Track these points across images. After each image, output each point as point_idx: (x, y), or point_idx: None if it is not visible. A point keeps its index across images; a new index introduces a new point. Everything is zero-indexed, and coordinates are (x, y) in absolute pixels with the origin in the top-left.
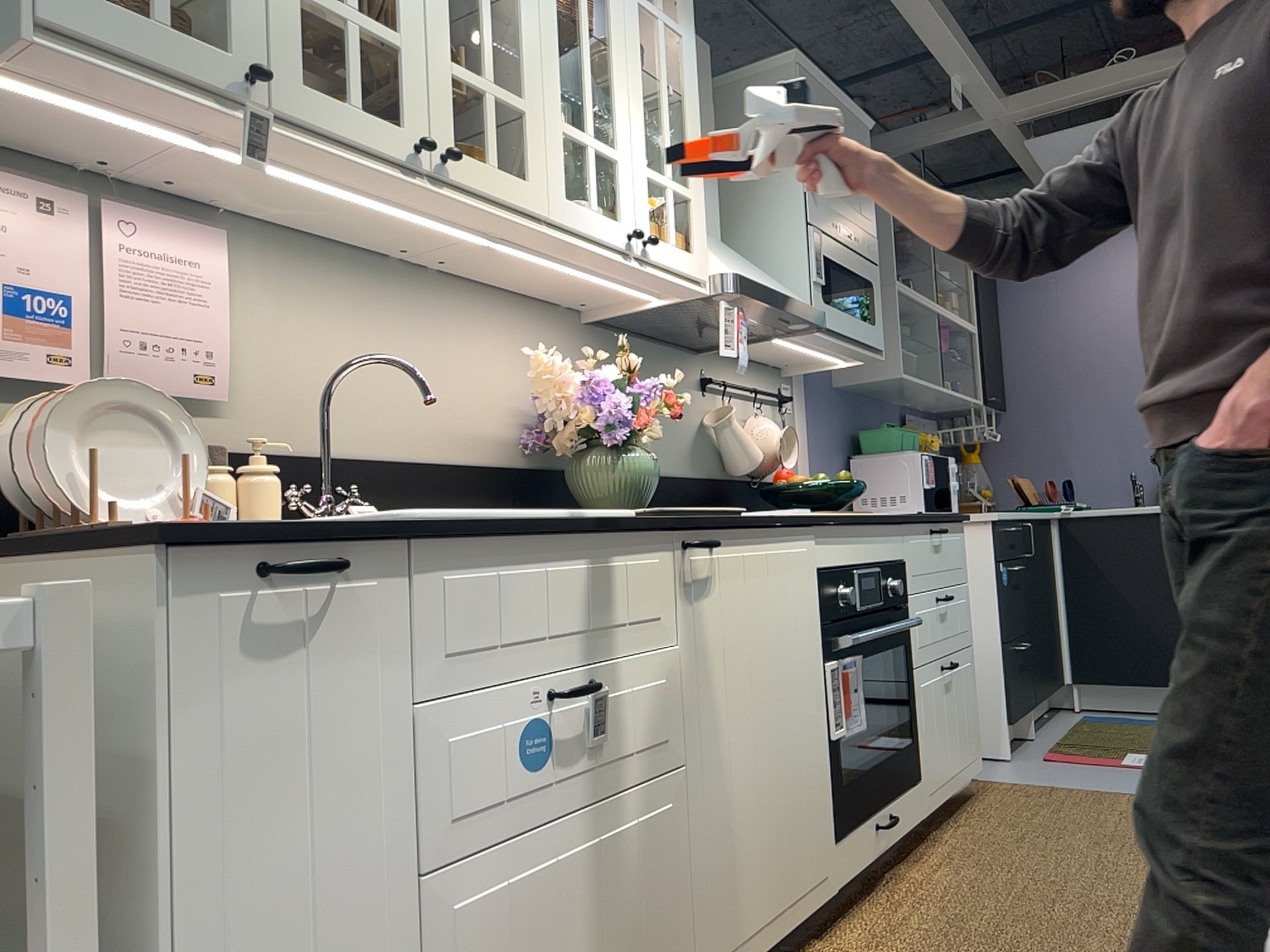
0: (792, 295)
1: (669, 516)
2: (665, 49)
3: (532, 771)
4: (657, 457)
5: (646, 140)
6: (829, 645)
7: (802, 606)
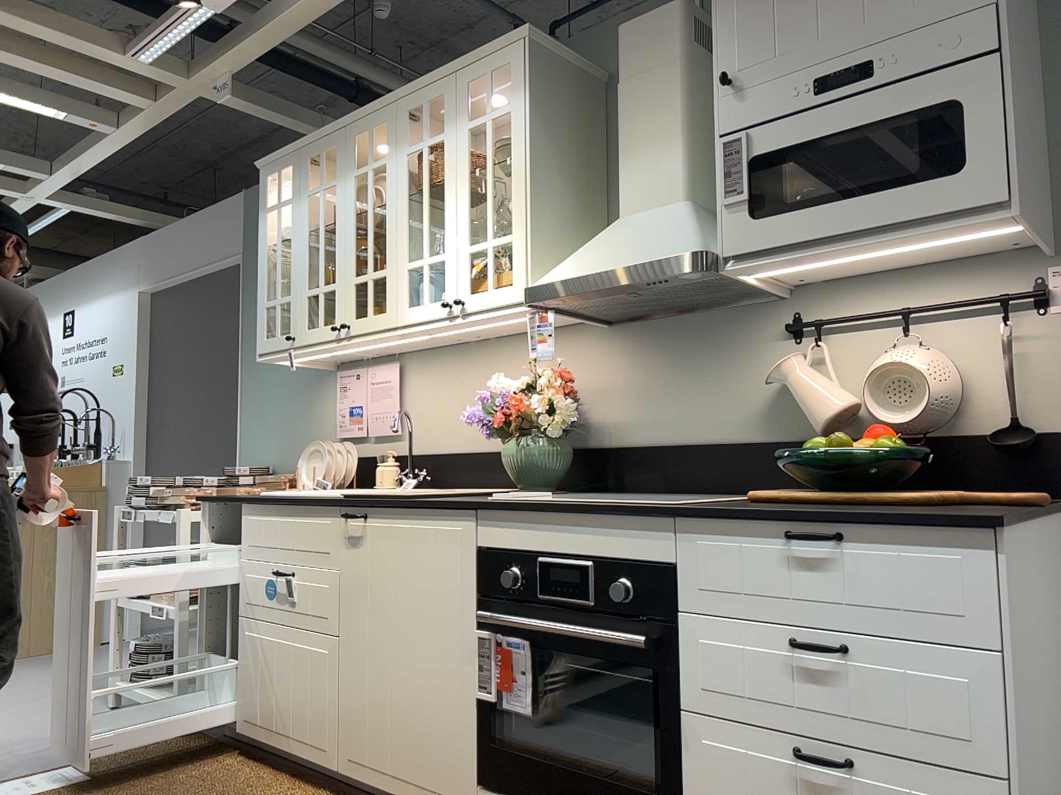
0: (650, 253)
1: (353, 497)
2: (490, 140)
3: (270, 599)
4: (699, 426)
5: (468, 226)
6: (485, 616)
7: (447, 573)
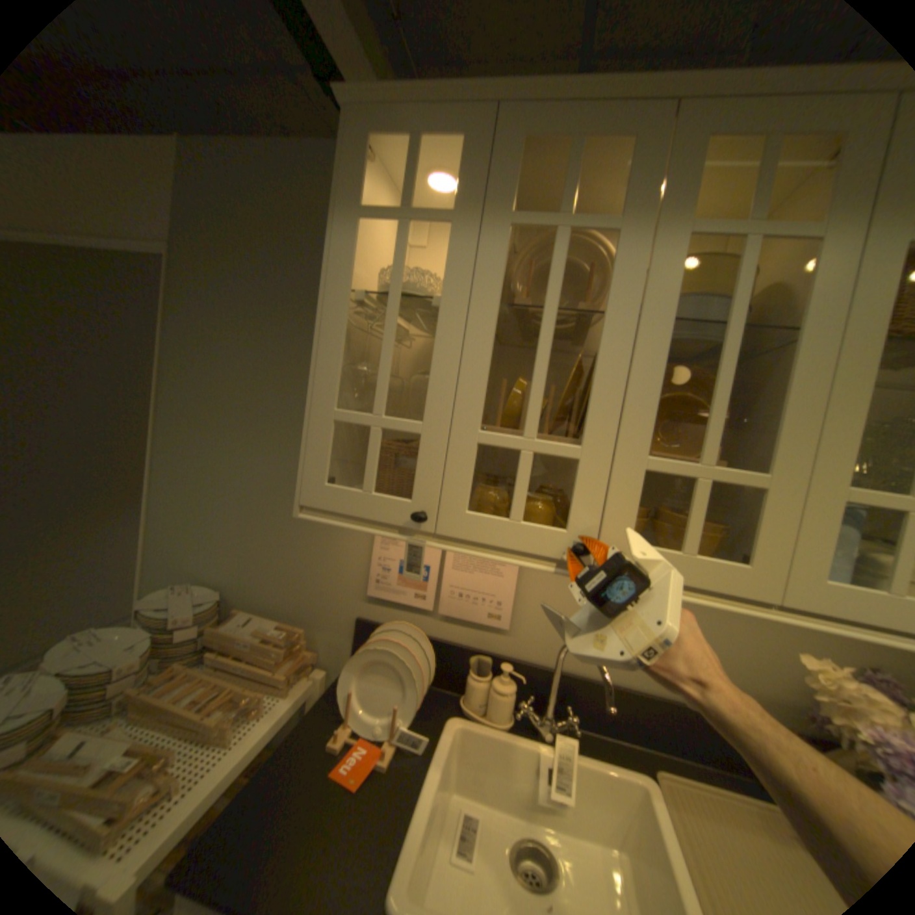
0: None
1: None
2: None
3: None
4: None
5: None
6: None
7: None
